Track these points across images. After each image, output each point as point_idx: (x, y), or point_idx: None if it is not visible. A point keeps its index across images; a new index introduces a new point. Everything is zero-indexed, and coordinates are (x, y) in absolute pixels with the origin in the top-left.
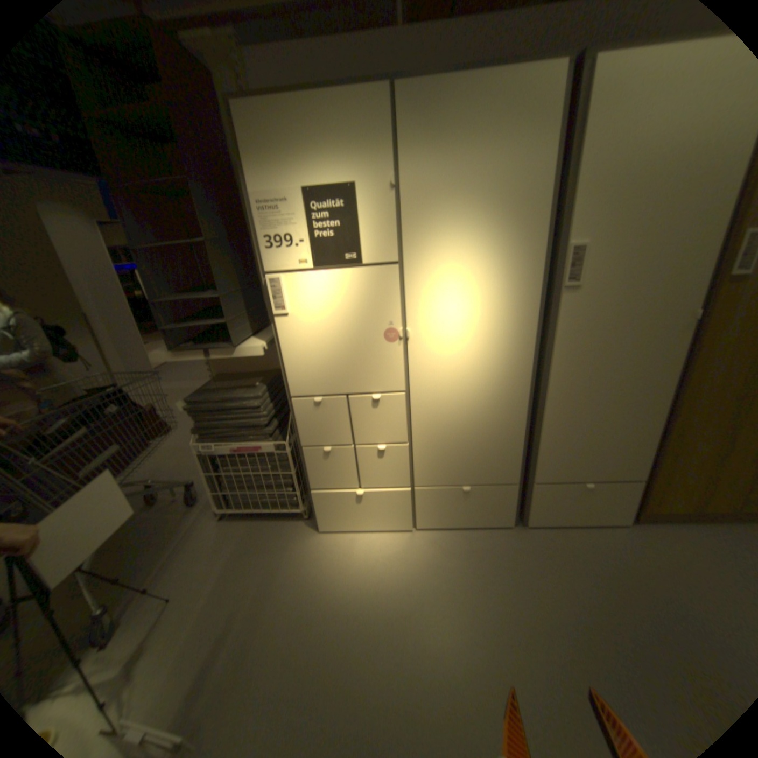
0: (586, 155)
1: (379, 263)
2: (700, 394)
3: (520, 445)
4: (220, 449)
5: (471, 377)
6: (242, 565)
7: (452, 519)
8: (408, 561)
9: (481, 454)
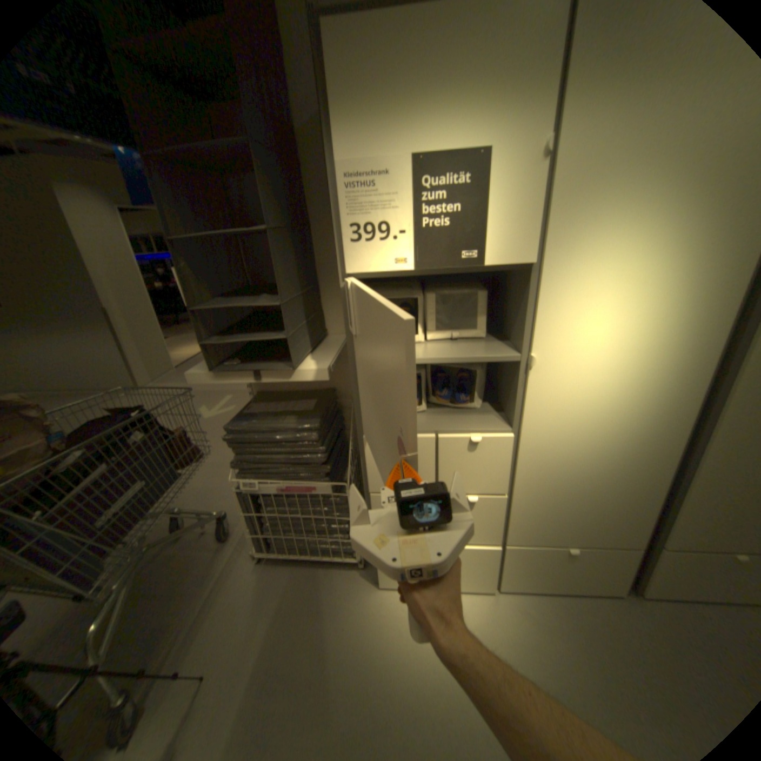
0: None
1: (506, 264)
2: None
3: (658, 504)
4: (265, 487)
5: (609, 418)
6: (290, 631)
7: (548, 584)
8: (497, 639)
9: (603, 513)
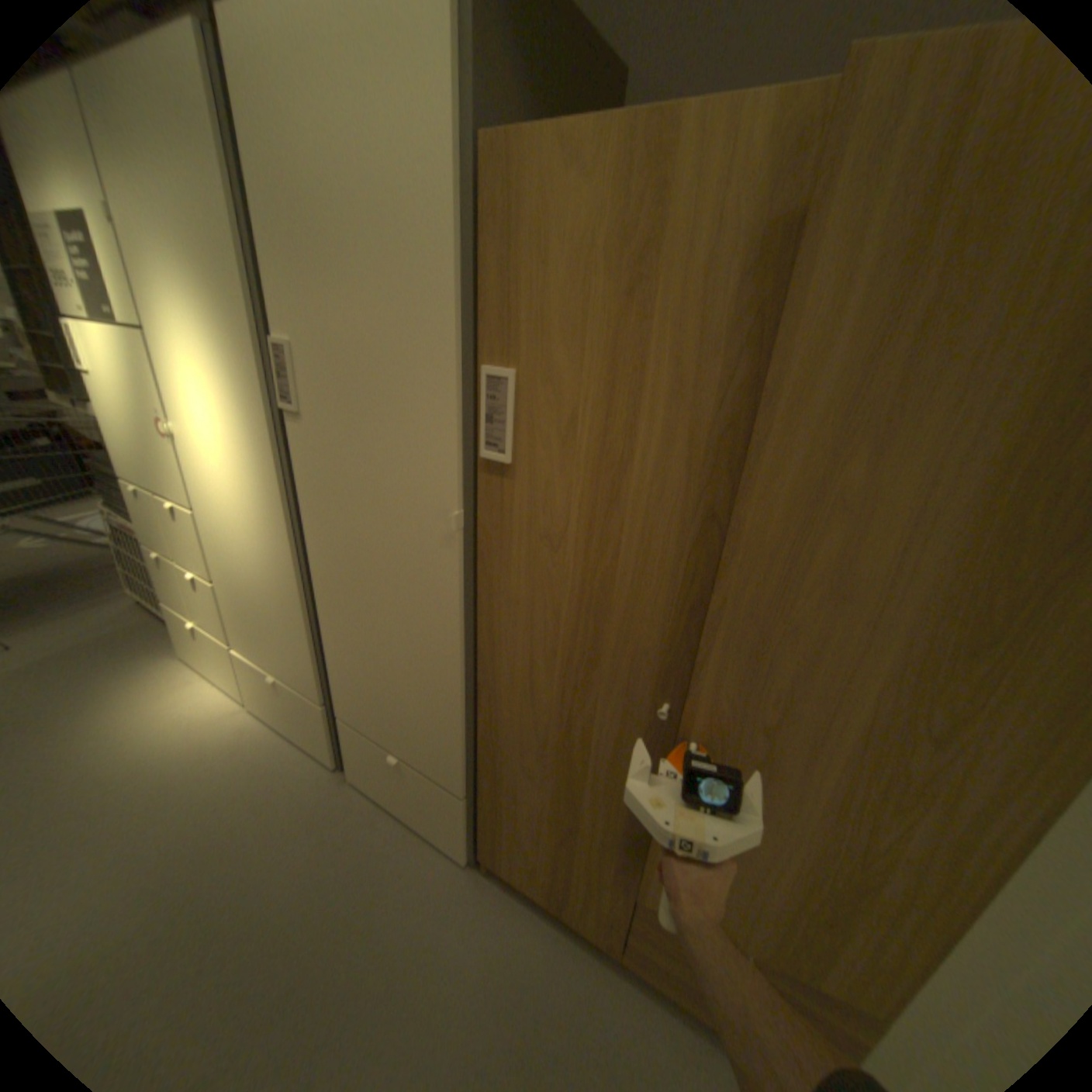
0: (249, 186)
1: (135, 326)
2: (498, 680)
3: (306, 645)
4: (114, 520)
5: (237, 516)
6: (91, 652)
7: (272, 714)
8: (194, 733)
9: (275, 637)
